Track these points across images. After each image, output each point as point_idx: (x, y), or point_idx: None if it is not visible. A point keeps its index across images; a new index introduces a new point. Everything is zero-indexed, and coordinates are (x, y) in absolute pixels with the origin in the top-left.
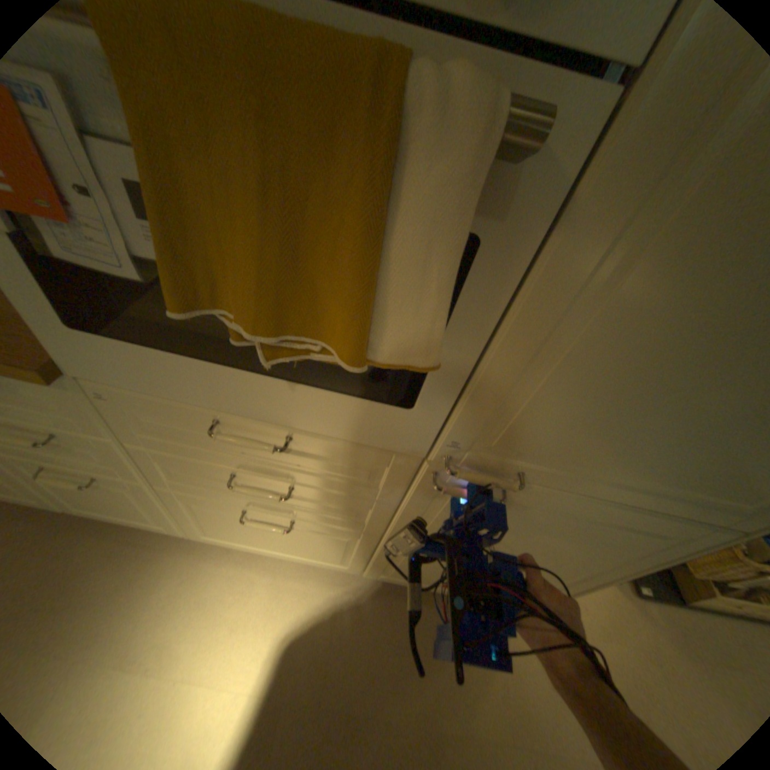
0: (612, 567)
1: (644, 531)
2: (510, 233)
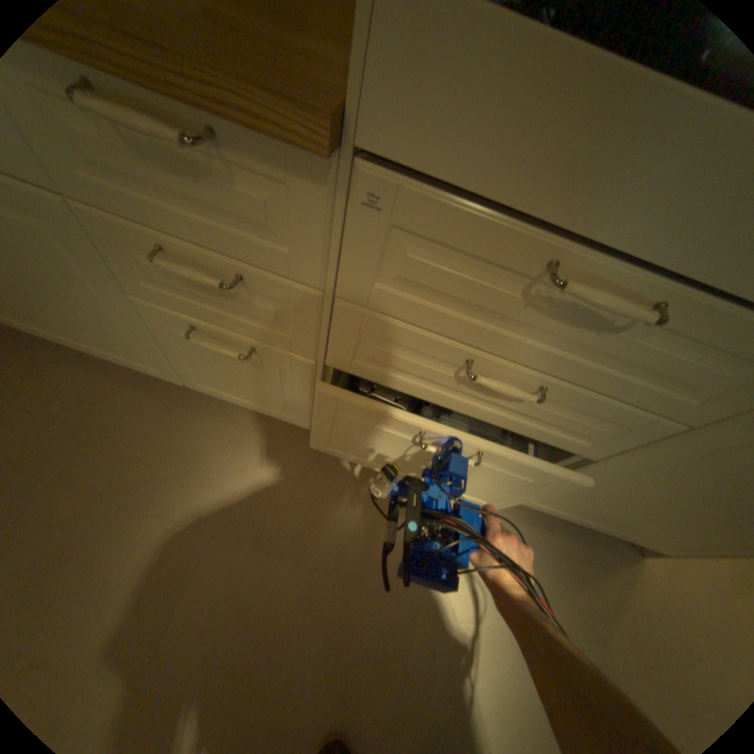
0: None
1: None
2: None
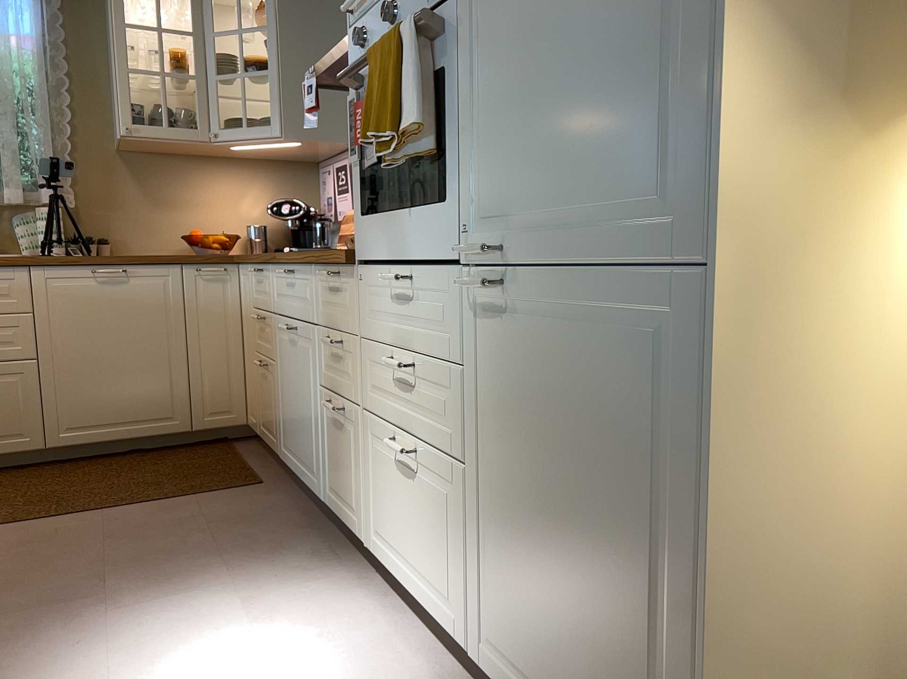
0: (682, 492)
1: (635, 322)
2: (448, 55)
